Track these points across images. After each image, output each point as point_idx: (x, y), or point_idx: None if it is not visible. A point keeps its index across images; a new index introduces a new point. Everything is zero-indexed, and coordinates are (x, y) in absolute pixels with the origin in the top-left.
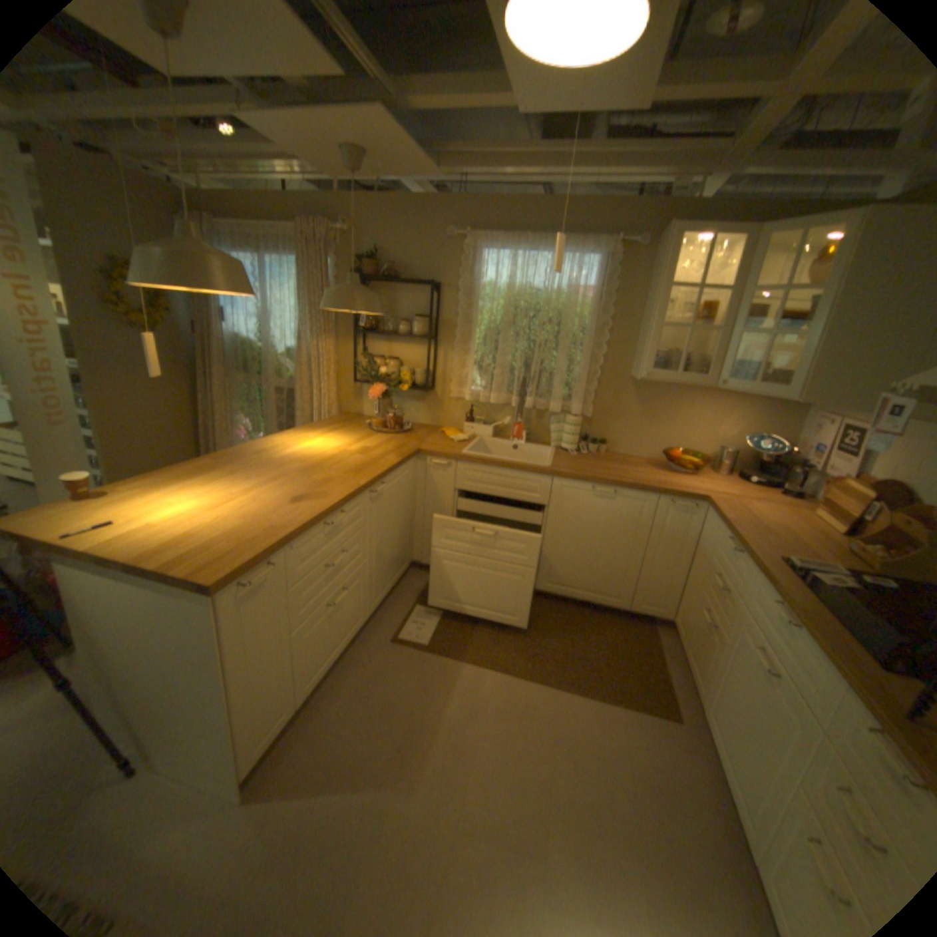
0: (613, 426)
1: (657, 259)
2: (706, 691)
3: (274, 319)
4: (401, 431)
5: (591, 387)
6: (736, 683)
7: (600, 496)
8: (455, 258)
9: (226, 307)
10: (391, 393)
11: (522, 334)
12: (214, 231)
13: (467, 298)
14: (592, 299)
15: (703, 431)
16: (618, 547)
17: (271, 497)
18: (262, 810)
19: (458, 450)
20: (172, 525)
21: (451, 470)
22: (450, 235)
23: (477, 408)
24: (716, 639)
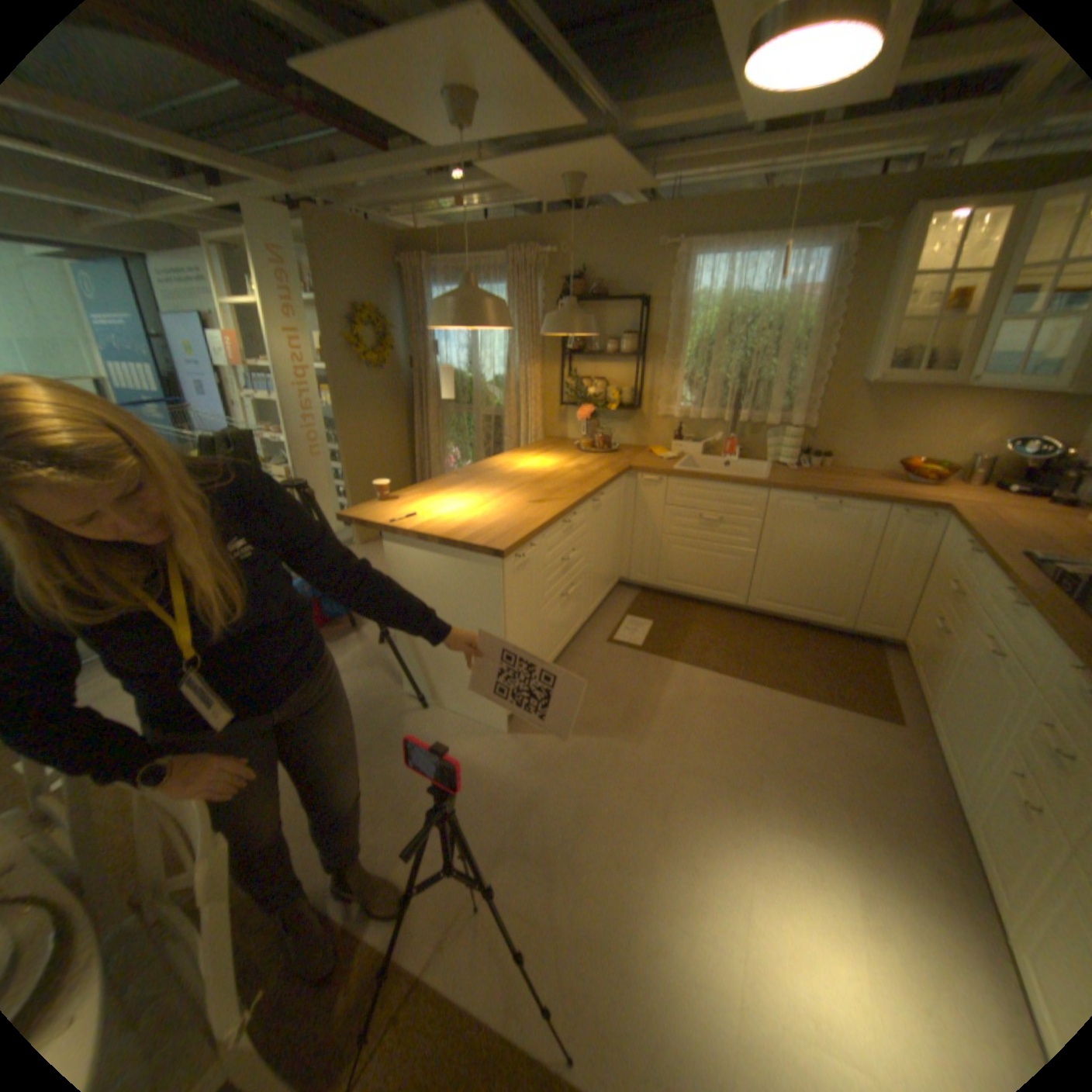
0: (841, 437)
1: (900, 244)
2: (933, 696)
3: (483, 348)
4: (609, 450)
5: (815, 395)
6: (963, 677)
7: (822, 507)
8: (666, 269)
9: (439, 341)
10: (597, 414)
11: (738, 343)
12: (430, 268)
13: (677, 310)
14: (820, 297)
15: (953, 437)
16: (841, 561)
17: (516, 501)
18: (524, 738)
19: (669, 466)
20: (455, 517)
21: (662, 486)
22: (660, 245)
23: (685, 425)
24: (948, 644)
